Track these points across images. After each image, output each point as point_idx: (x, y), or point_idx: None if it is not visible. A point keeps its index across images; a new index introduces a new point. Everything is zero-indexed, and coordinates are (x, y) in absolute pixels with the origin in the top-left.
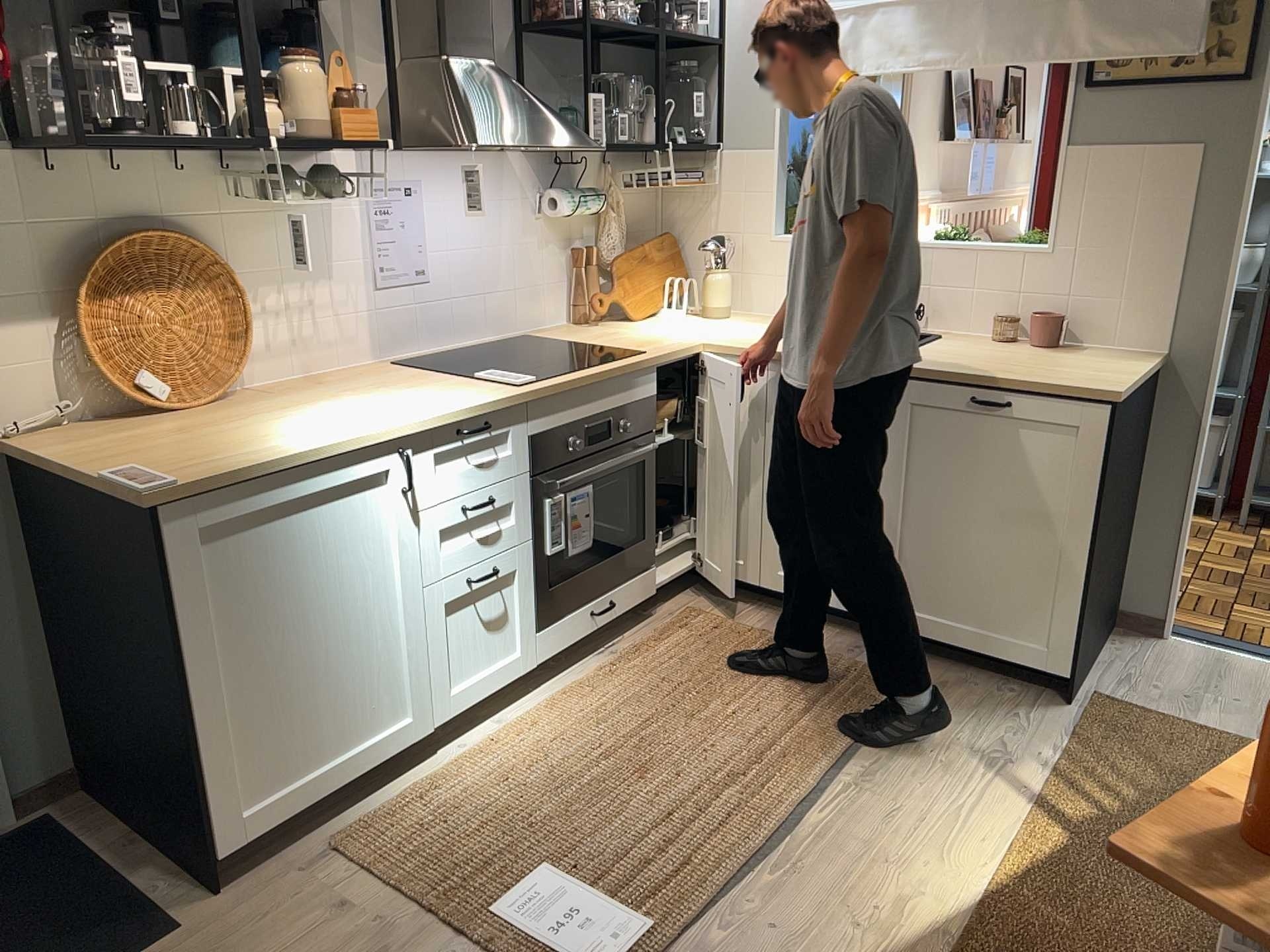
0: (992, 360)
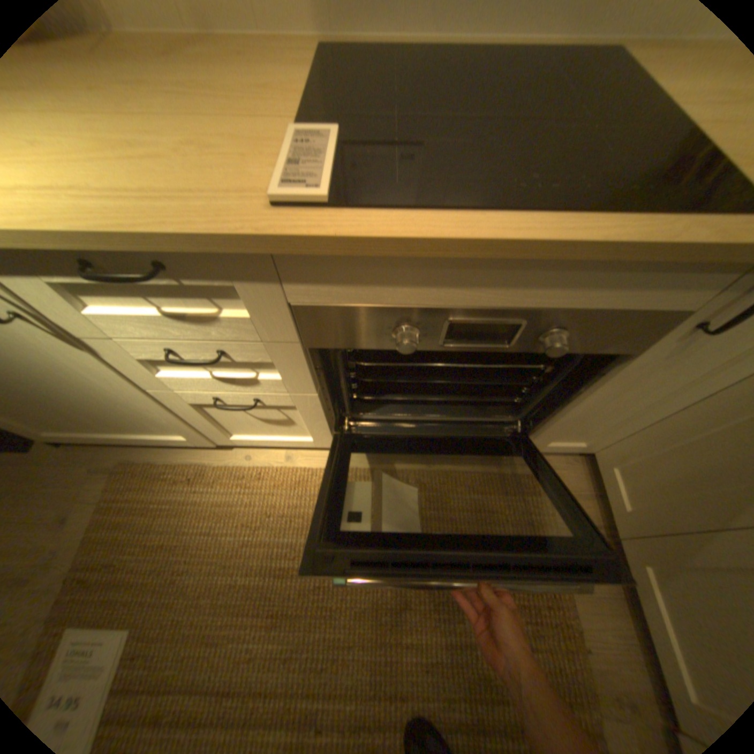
0: None
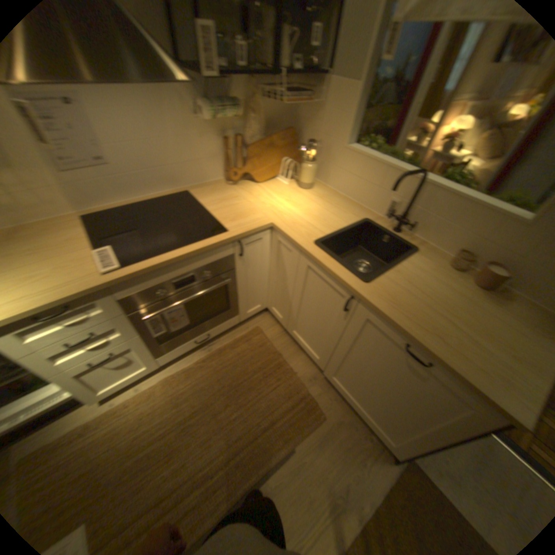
0: (436, 306)
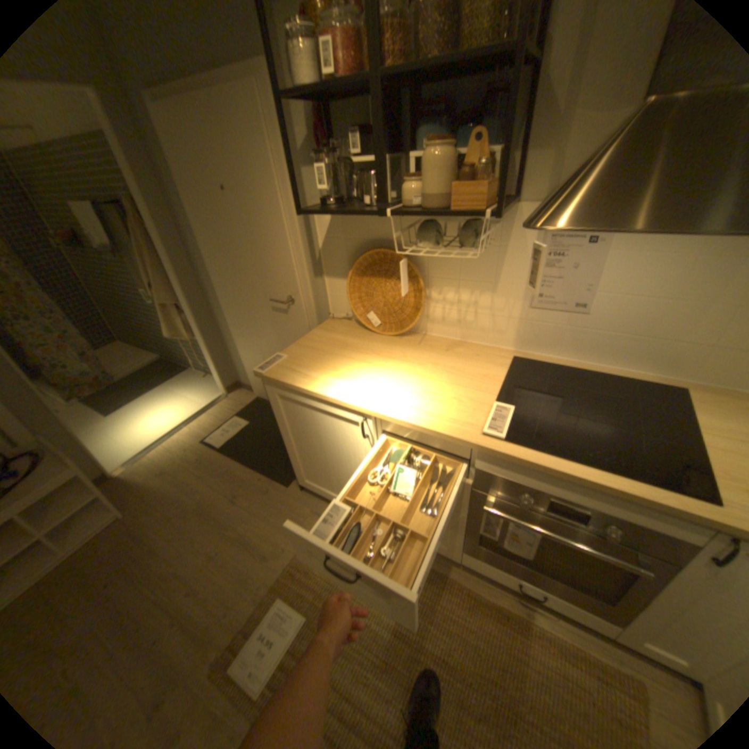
0: None
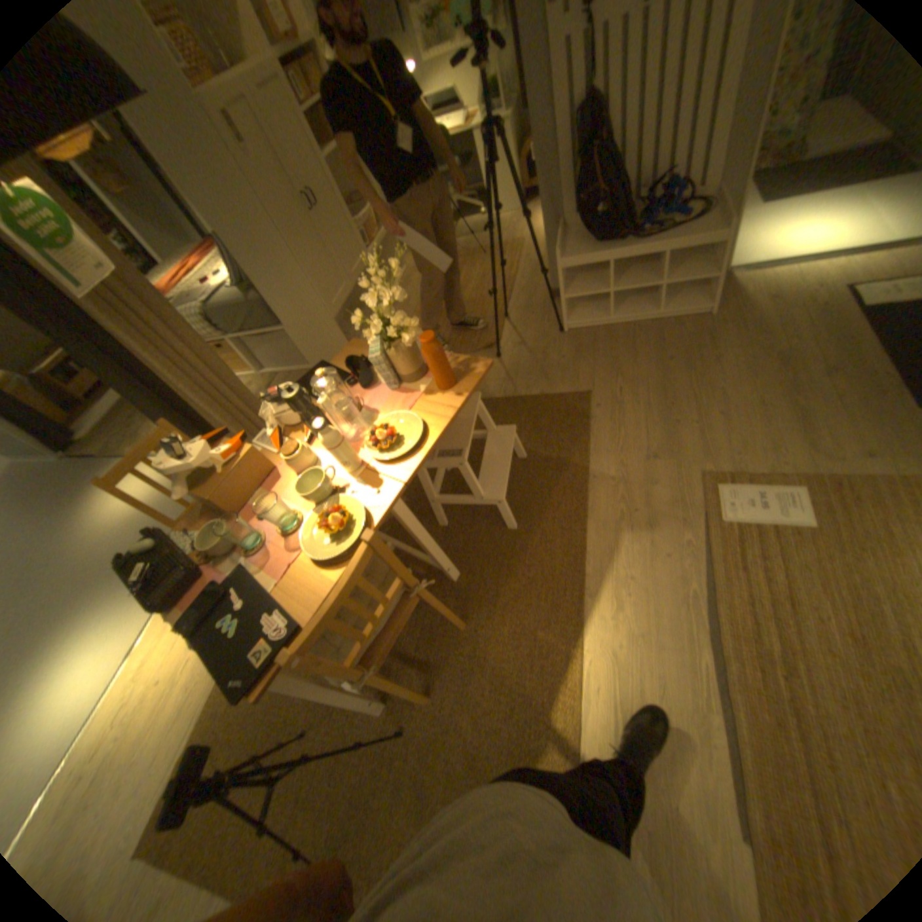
0: None
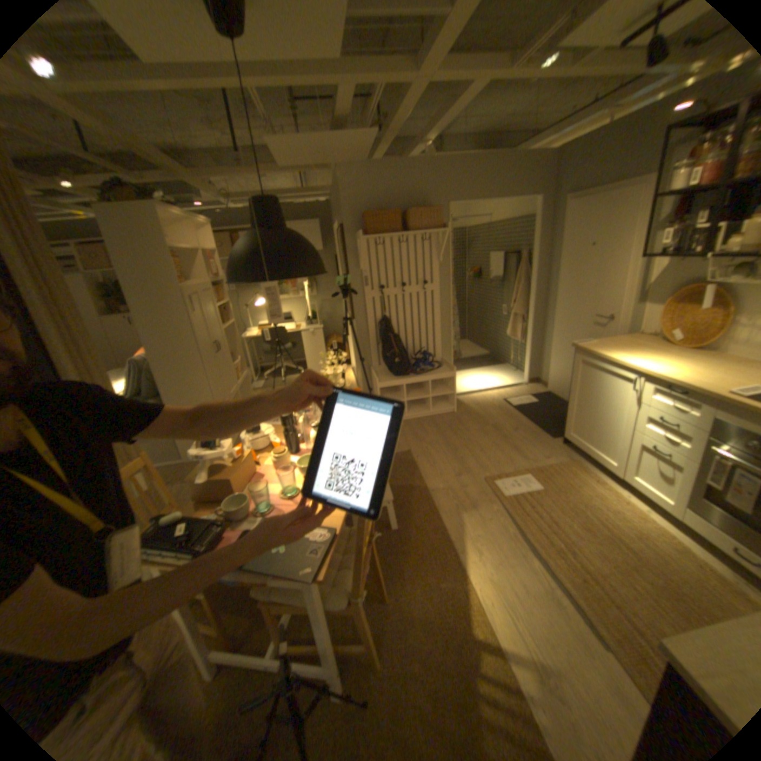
0: None
